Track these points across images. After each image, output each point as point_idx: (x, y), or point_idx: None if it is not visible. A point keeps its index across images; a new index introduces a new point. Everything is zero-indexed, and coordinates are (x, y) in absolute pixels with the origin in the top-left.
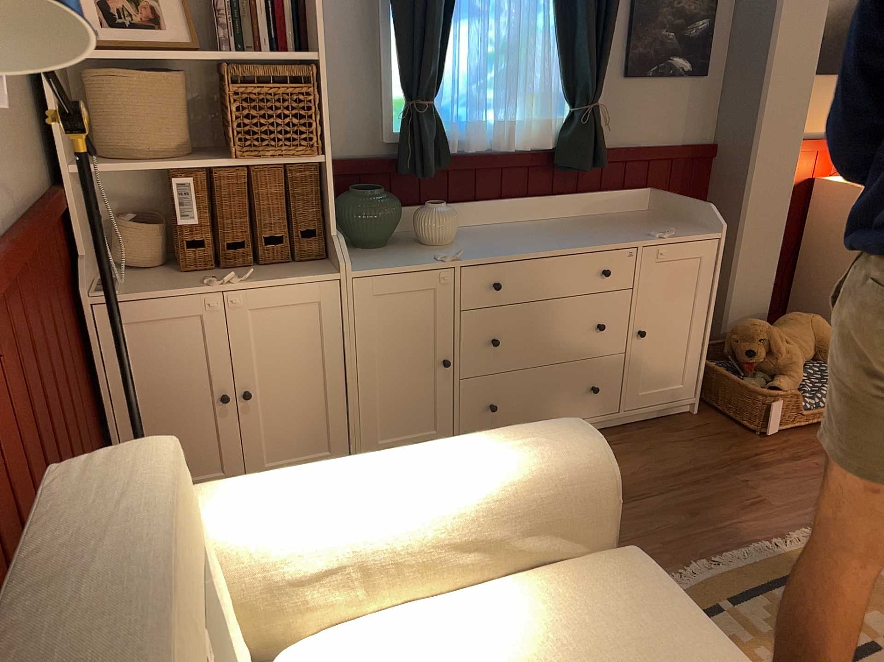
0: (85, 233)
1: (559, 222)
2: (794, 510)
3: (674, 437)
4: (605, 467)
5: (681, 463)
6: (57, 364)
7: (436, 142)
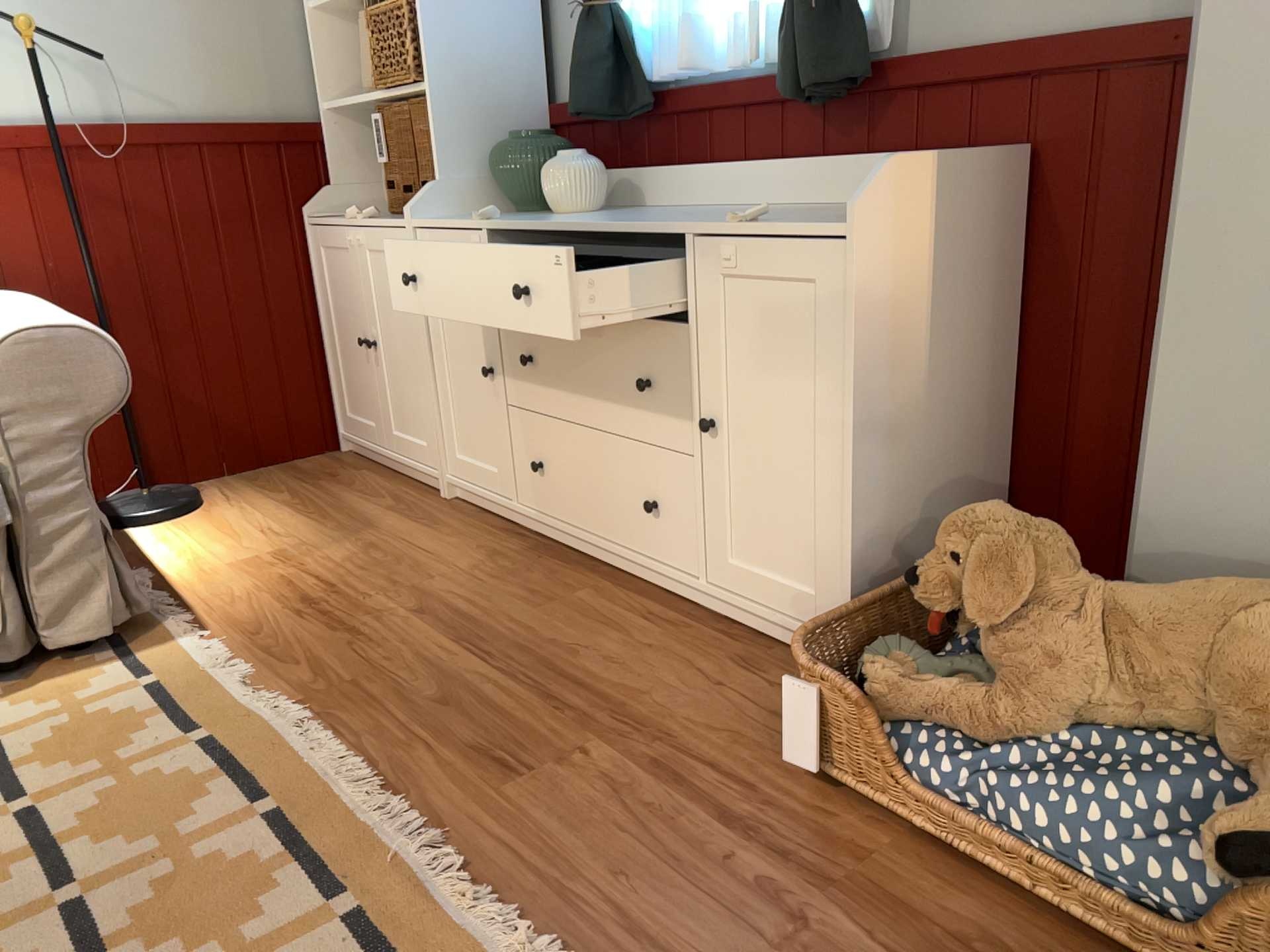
0: (344, 168)
1: (788, 208)
2: (497, 815)
3: (718, 667)
4: (1, 354)
5: (616, 680)
6: (206, 246)
7: (605, 65)
